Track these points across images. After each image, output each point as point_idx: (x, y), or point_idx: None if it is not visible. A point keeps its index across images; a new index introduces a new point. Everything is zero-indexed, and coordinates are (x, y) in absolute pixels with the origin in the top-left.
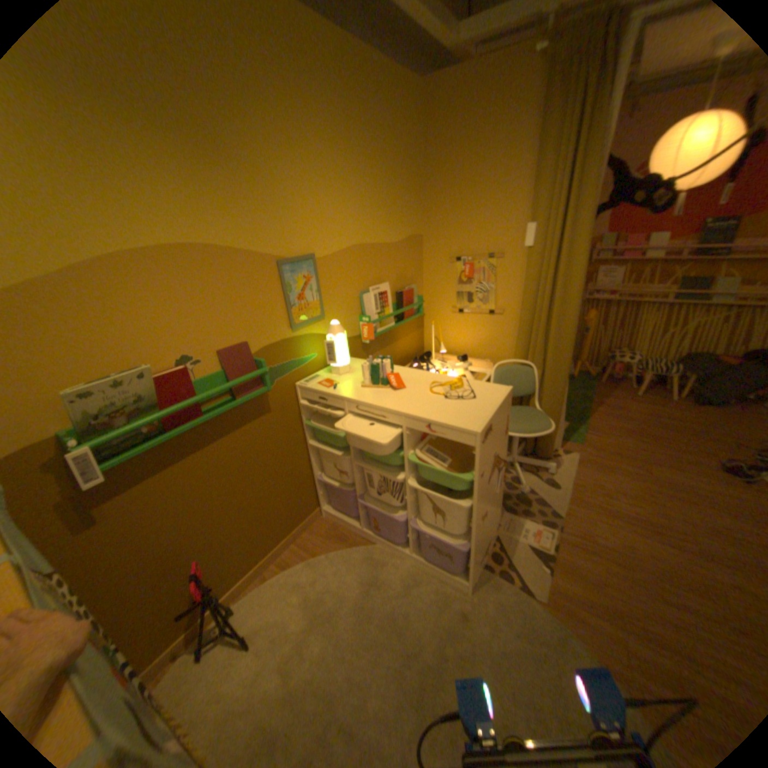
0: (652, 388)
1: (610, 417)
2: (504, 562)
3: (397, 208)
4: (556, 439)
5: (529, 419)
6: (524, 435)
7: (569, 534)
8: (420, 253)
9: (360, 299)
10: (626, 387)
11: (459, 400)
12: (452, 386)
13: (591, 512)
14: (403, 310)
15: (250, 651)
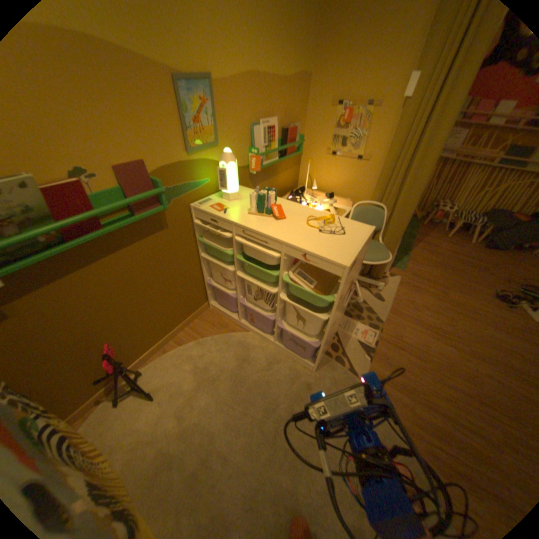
0: (458, 233)
1: (425, 252)
2: (339, 350)
3: (293, 38)
4: (387, 266)
5: (373, 250)
6: (368, 262)
7: (386, 333)
8: (306, 92)
9: (251, 131)
10: (440, 230)
11: (331, 234)
12: (325, 221)
13: (402, 319)
14: (287, 147)
15: (155, 401)
